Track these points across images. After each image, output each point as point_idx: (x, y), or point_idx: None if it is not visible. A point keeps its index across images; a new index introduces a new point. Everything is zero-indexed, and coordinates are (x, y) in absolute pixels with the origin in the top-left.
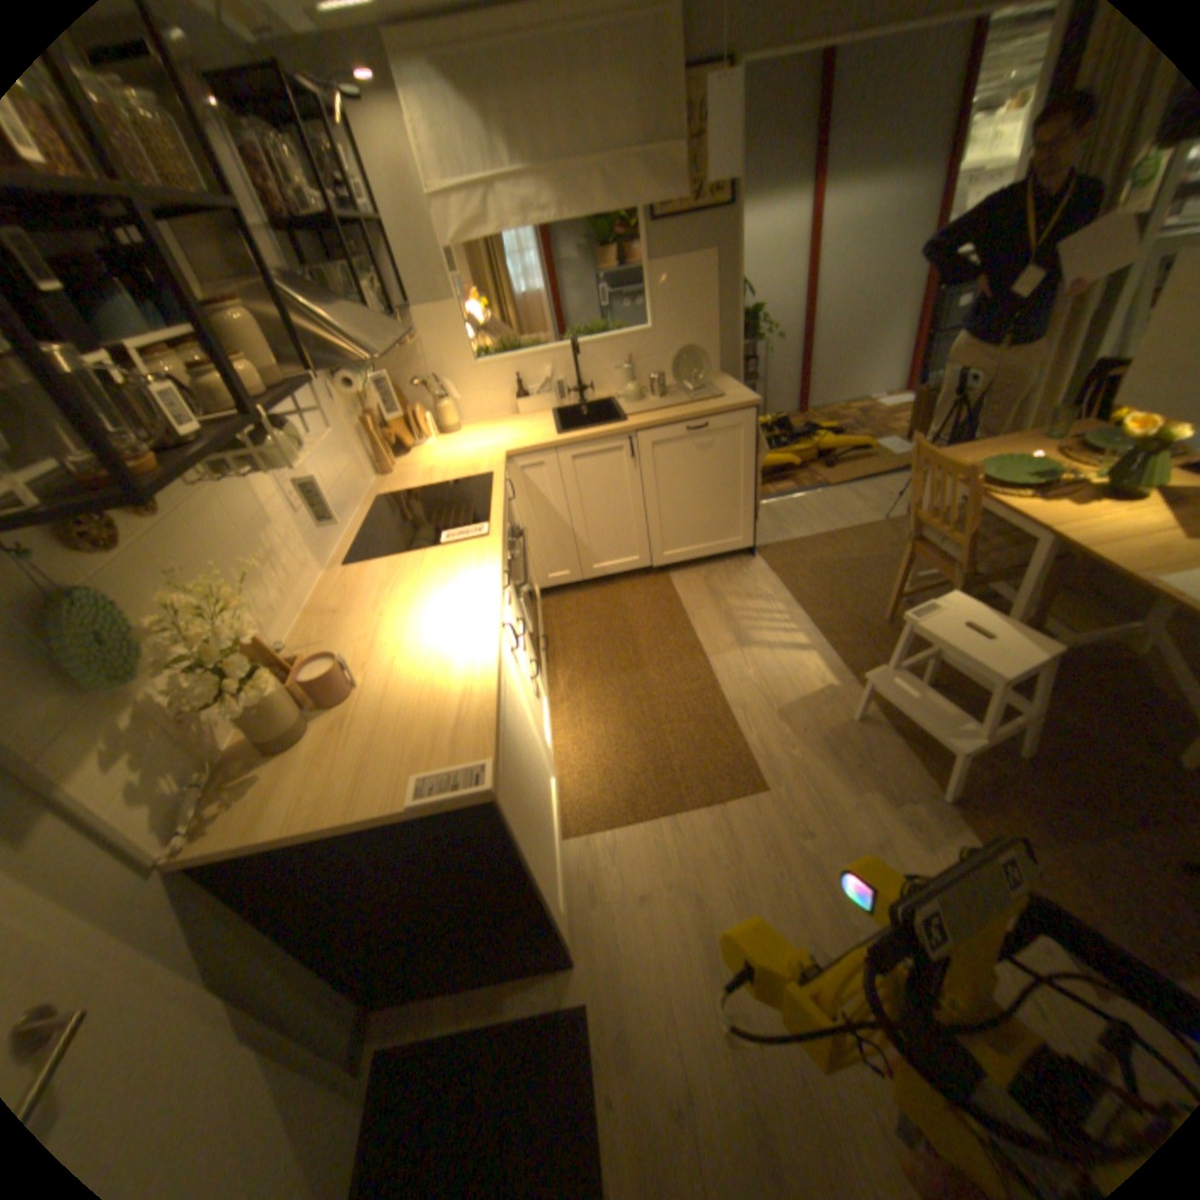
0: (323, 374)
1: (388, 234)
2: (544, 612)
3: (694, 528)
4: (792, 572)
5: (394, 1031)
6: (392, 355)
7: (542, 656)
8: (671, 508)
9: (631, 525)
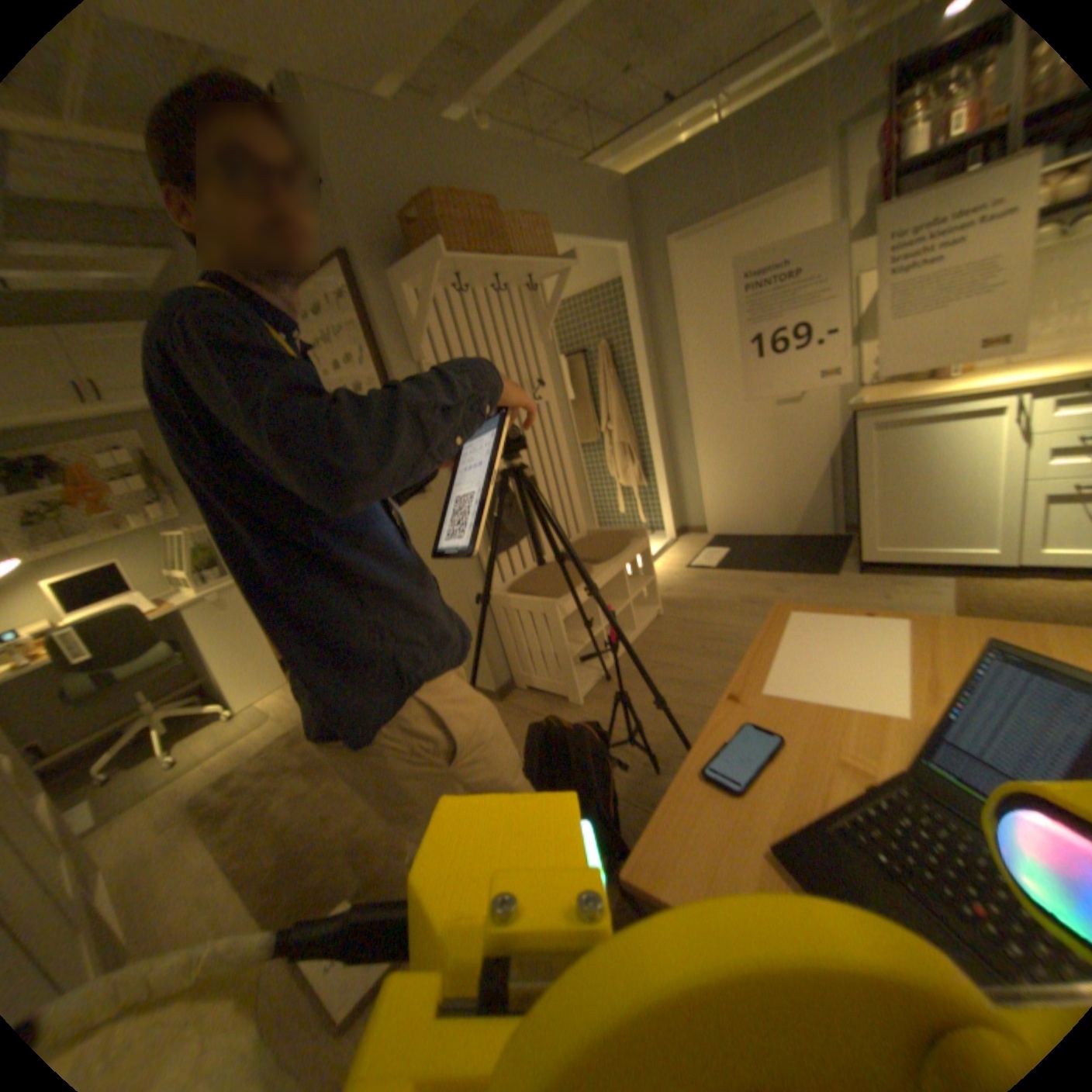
0: None
1: None
2: None
3: None
4: None
5: (858, 538)
6: None
7: None
8: None
9: None
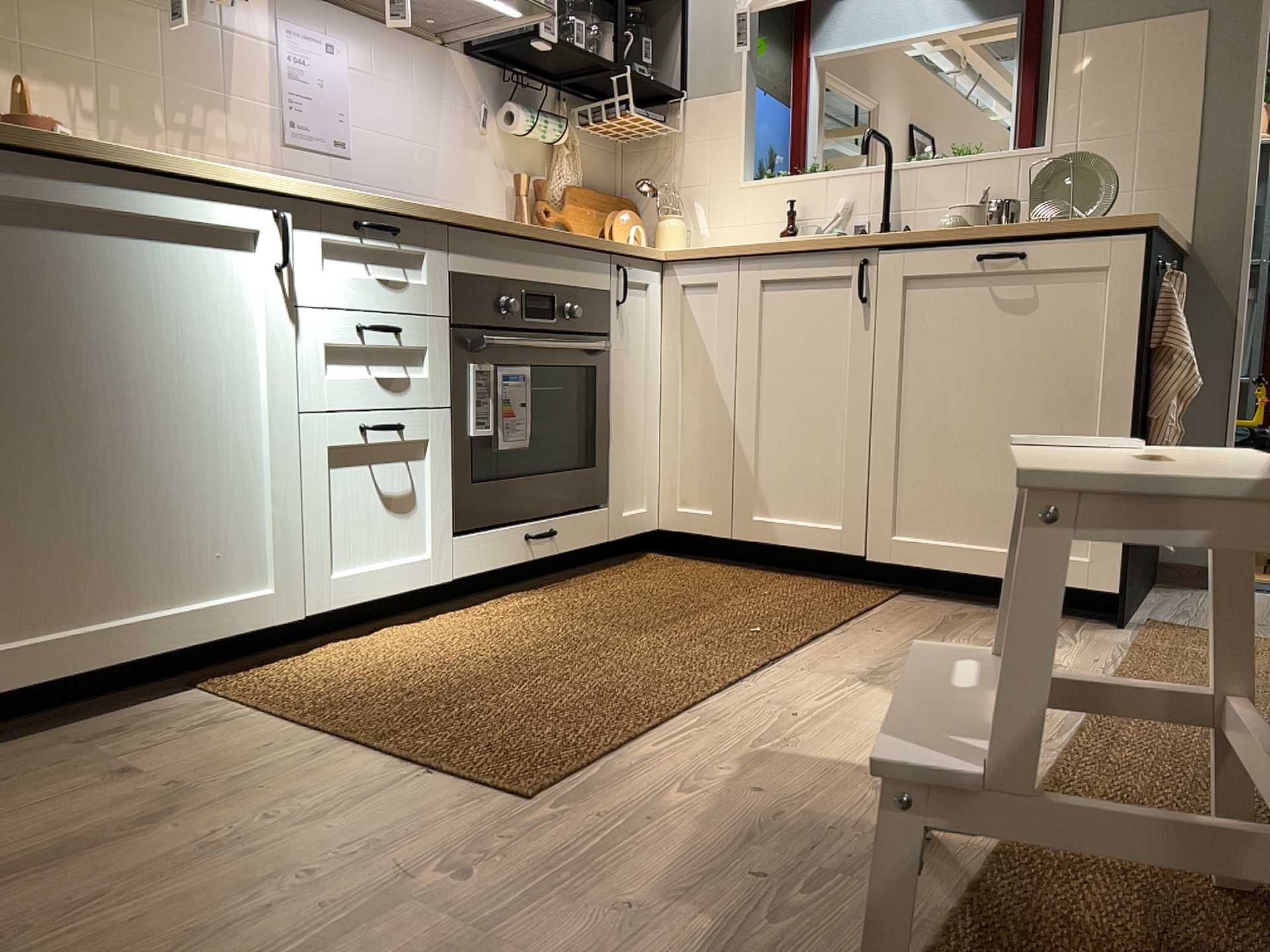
0: (495, 104)
1: (693, 8)
2: (645, 563)
3: (977, 492)
4: (1185, 662)
5: None
6: (649, 159)
7: (522, 545)
8: (931, 428)
9: (846, 443)
